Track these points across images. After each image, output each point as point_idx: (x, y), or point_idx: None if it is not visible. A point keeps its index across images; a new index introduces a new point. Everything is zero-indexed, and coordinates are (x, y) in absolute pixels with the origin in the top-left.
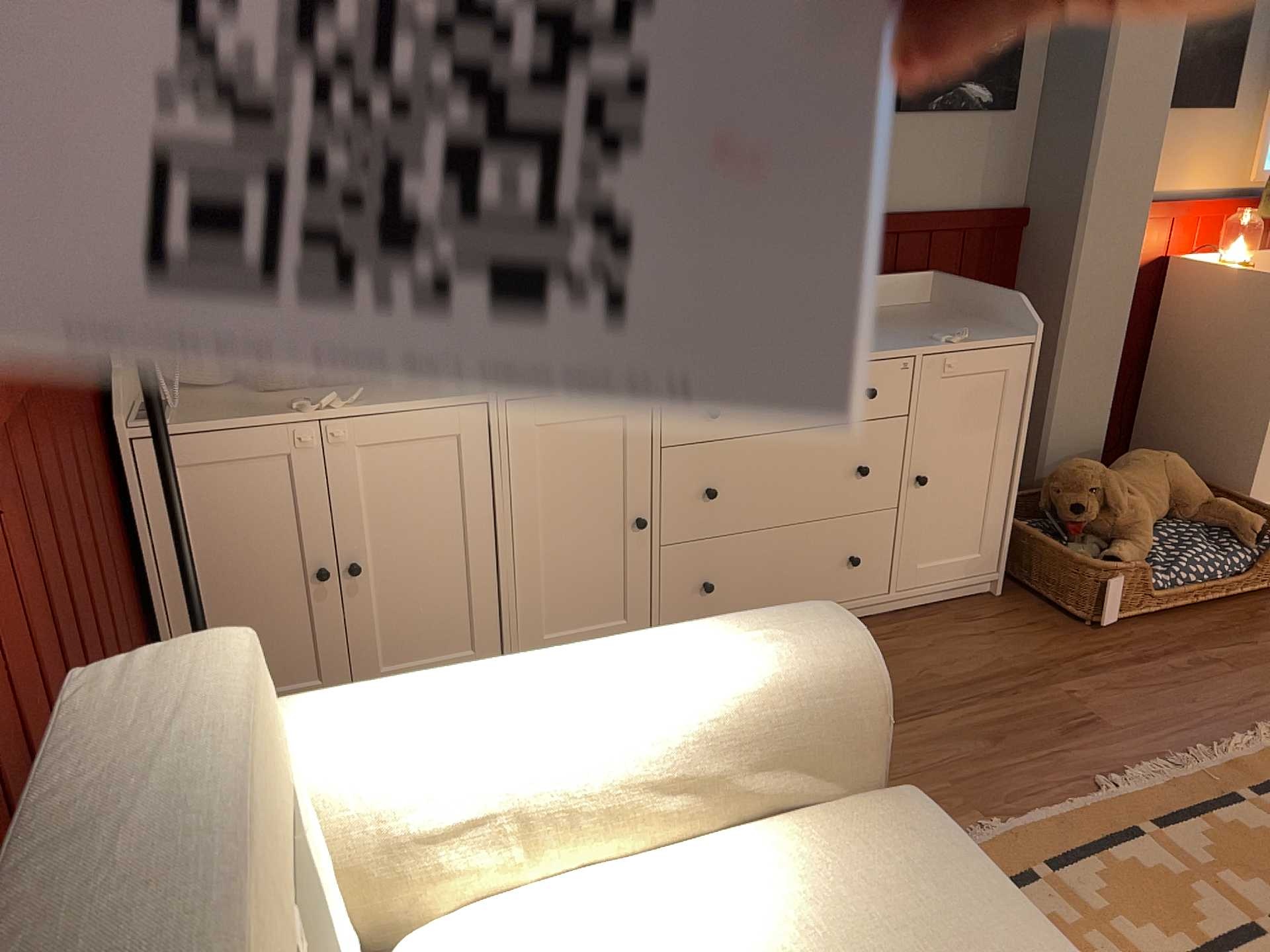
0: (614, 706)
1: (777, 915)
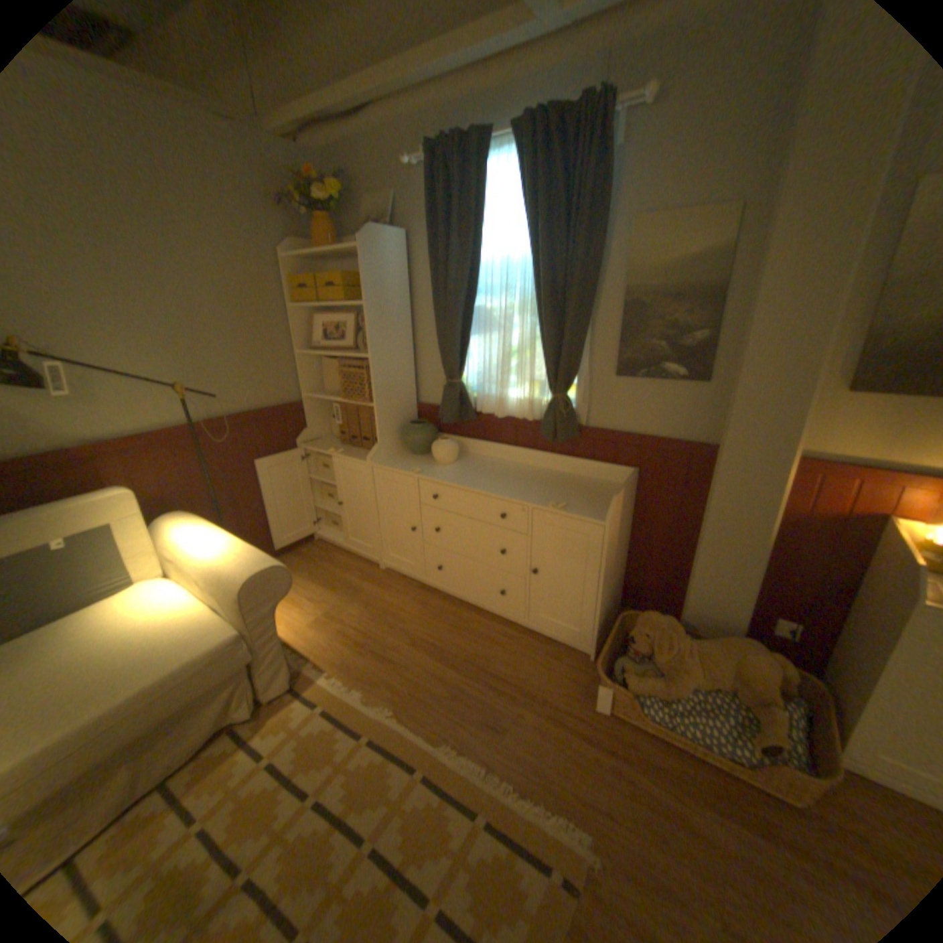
0: (198, 554)
1: (162, 625)
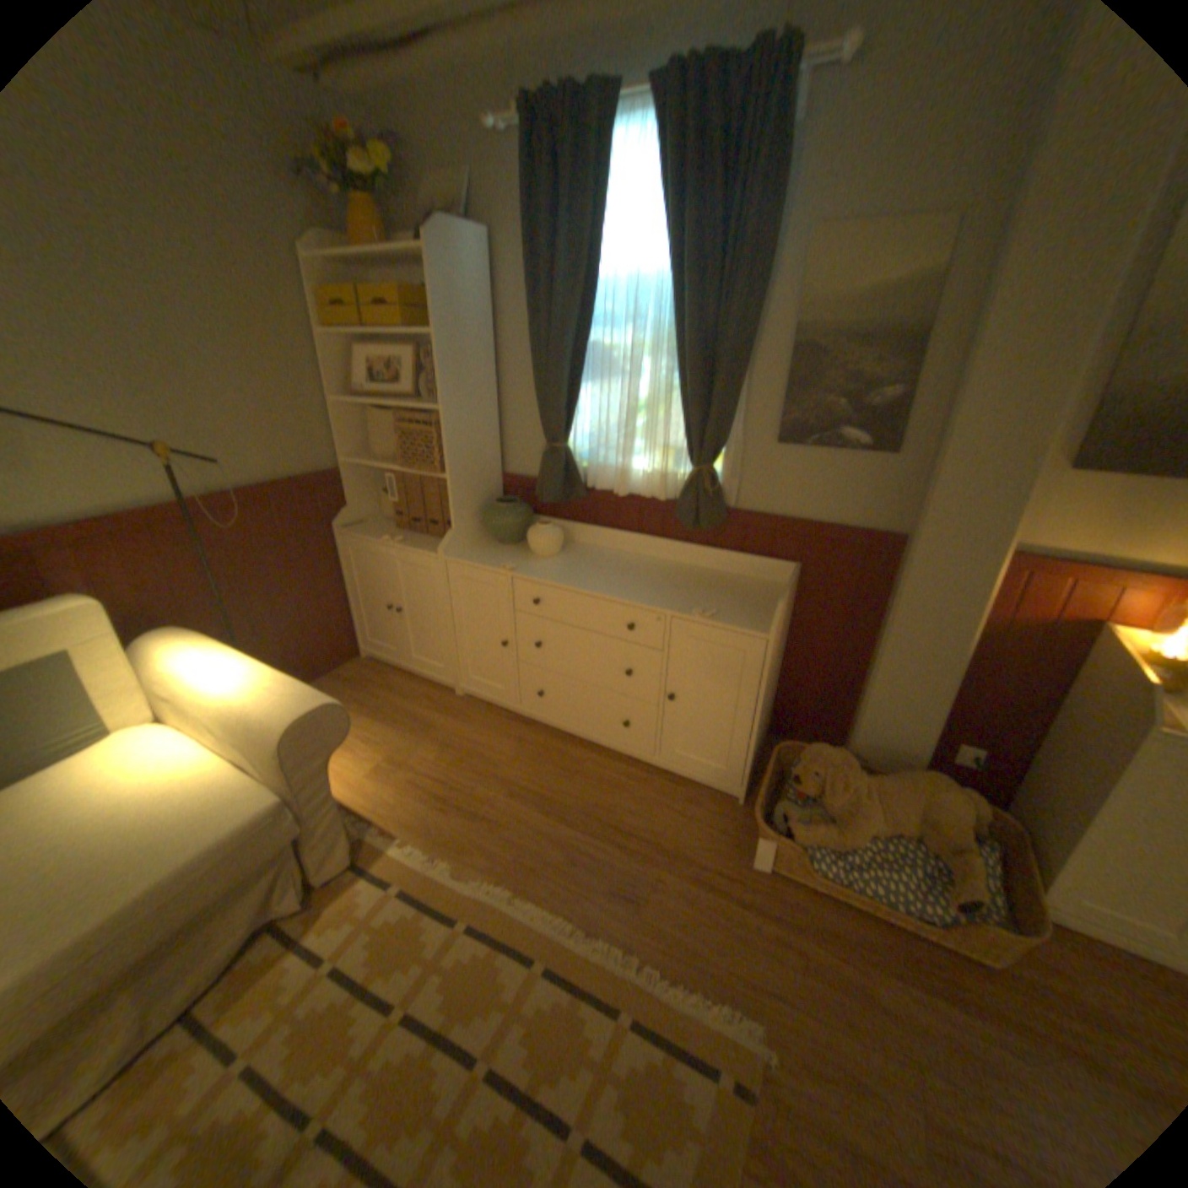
0: (211, 691)
1: (165, 794)
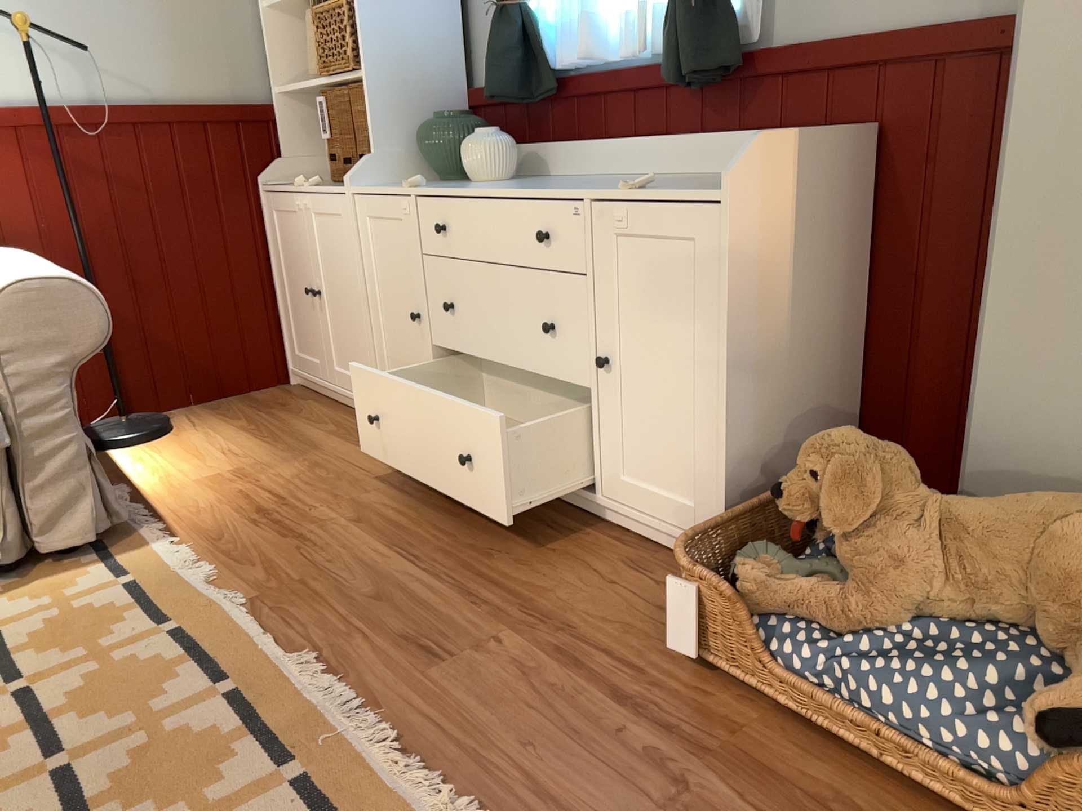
0: None
1: None
